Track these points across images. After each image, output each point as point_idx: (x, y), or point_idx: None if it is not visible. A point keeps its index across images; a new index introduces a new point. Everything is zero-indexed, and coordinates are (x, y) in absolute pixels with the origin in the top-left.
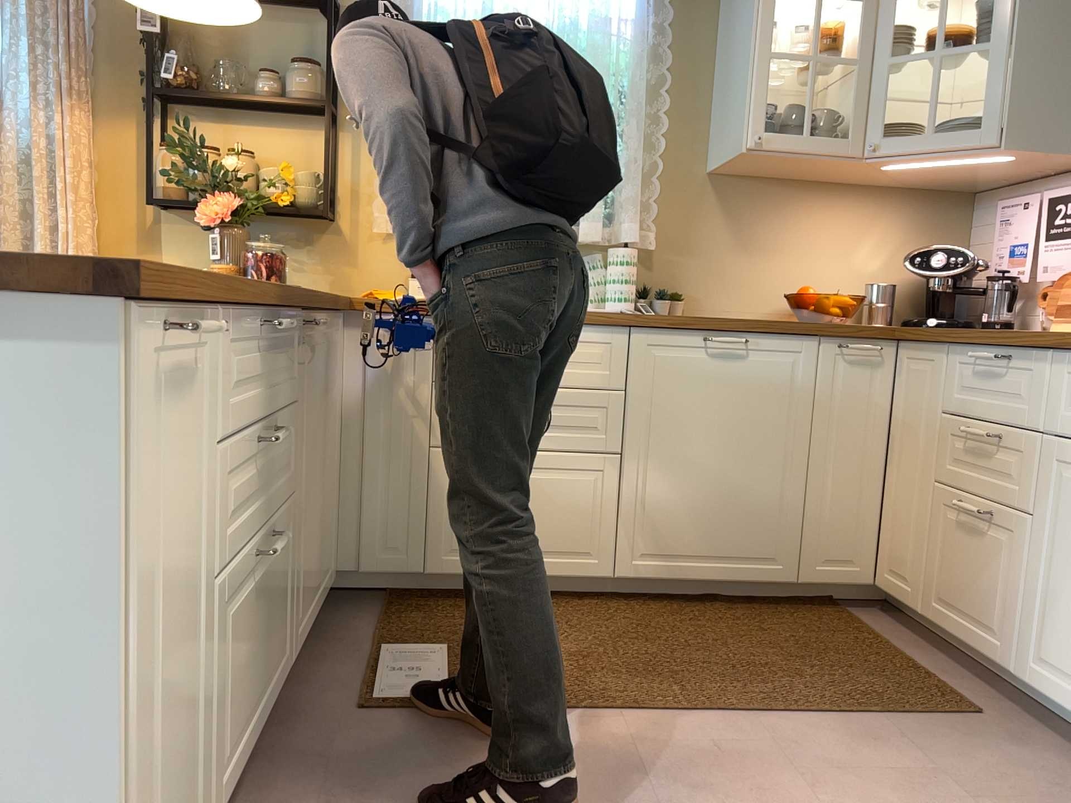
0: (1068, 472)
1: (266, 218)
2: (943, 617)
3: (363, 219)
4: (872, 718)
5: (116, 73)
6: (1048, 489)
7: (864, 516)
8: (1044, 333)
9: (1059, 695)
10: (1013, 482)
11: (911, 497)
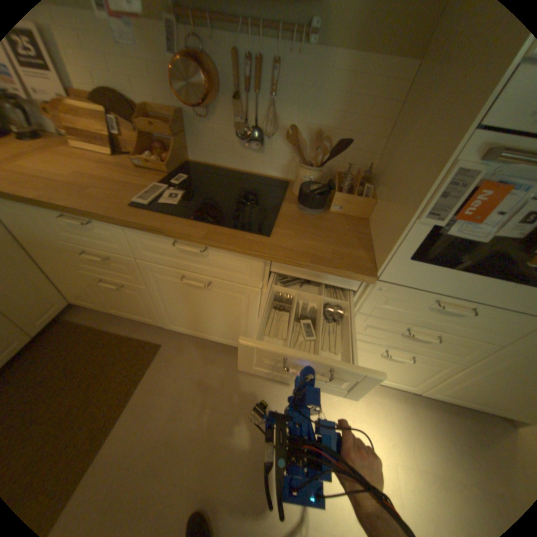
0: (155, 274)
1: None
2: (116, 314)
3: None
4: (133, 394)
5: None
6: (147, 279)
7: (39, 288)
8: (102, 206)
9: (182, 331)
10: (125, 274)
11: (62, 275)
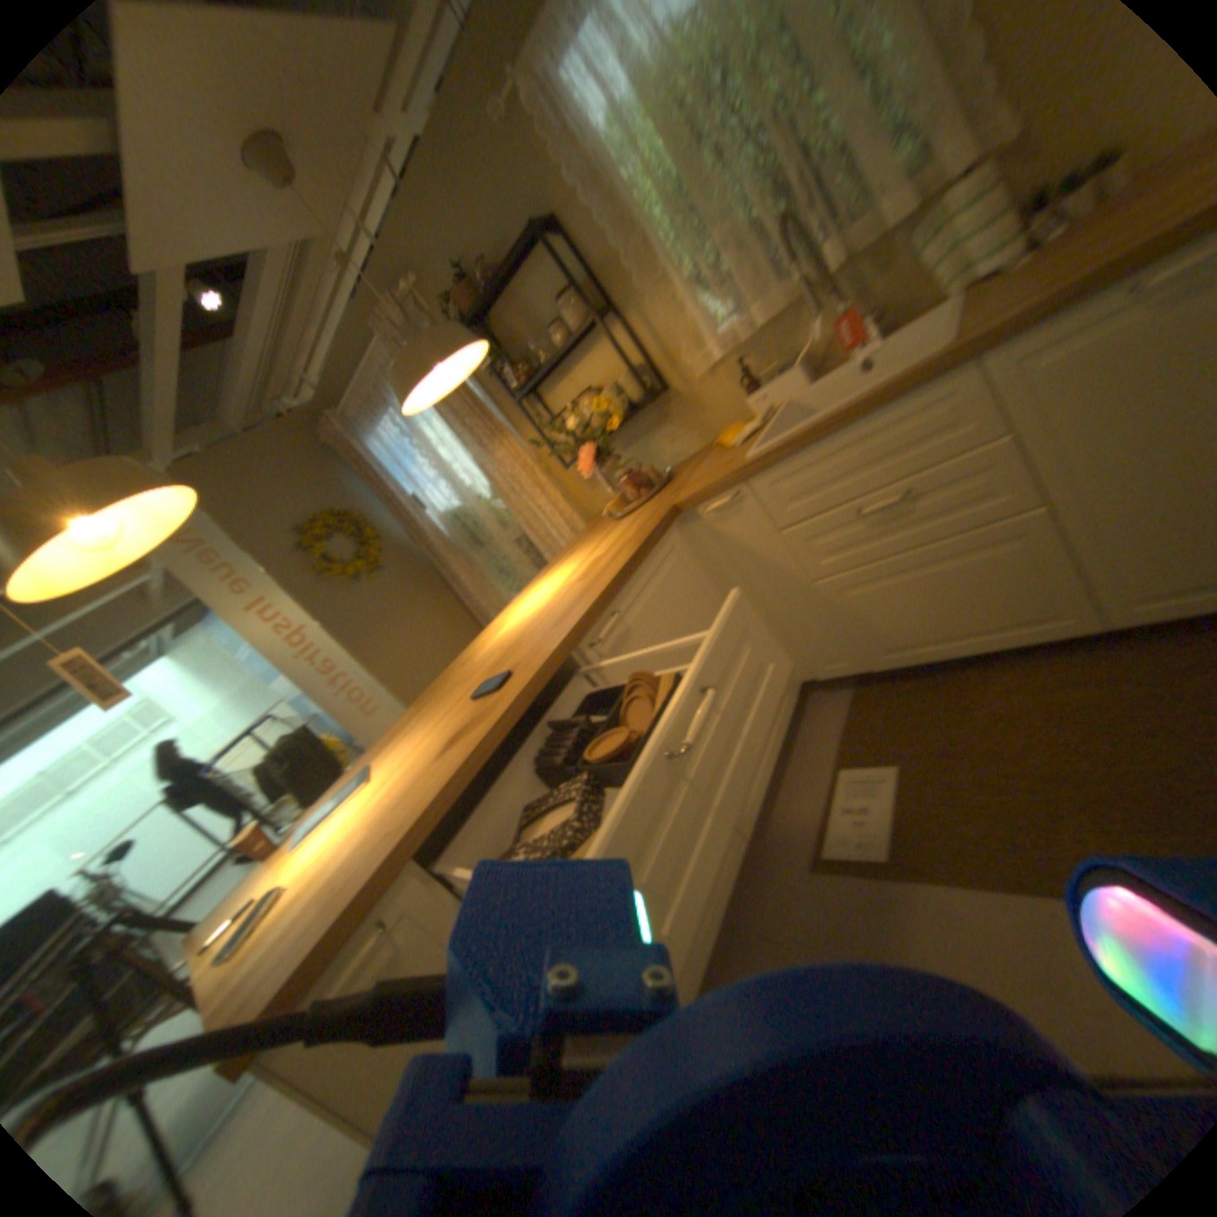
0: None
1: (628, 420)
2: None
3: (684, 370)
4: None
5: (500, 394)
6: None
7: None
8: None
9: None
10: None
11: None
